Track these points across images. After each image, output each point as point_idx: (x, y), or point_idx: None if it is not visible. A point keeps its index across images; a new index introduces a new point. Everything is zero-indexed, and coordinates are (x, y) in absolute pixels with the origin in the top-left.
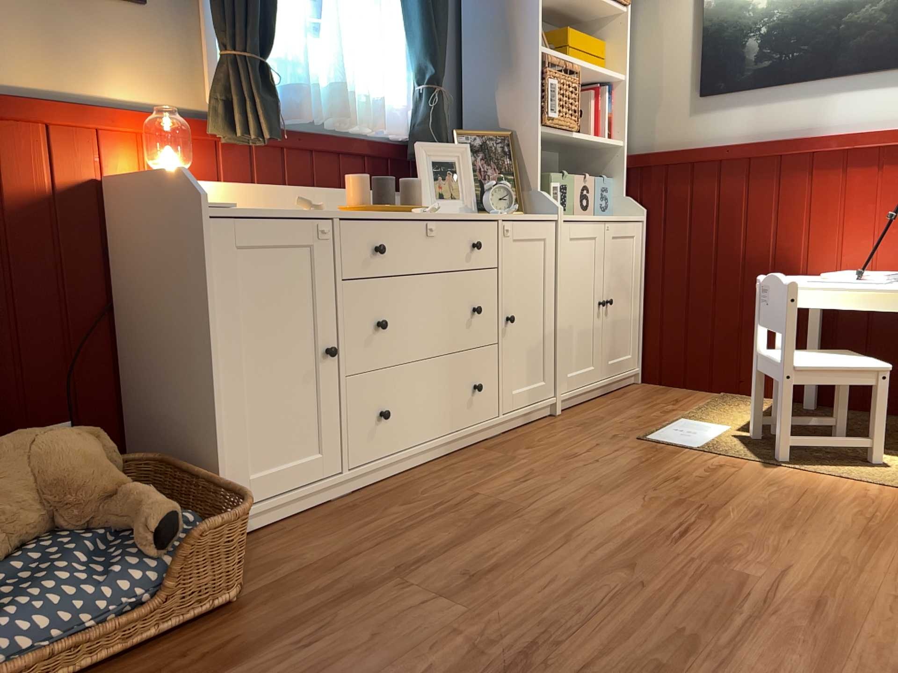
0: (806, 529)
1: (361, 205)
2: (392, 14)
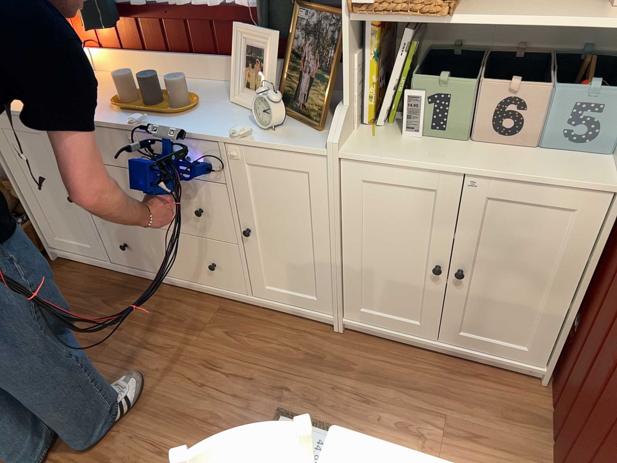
0: None
1: (121, 104)
2: None
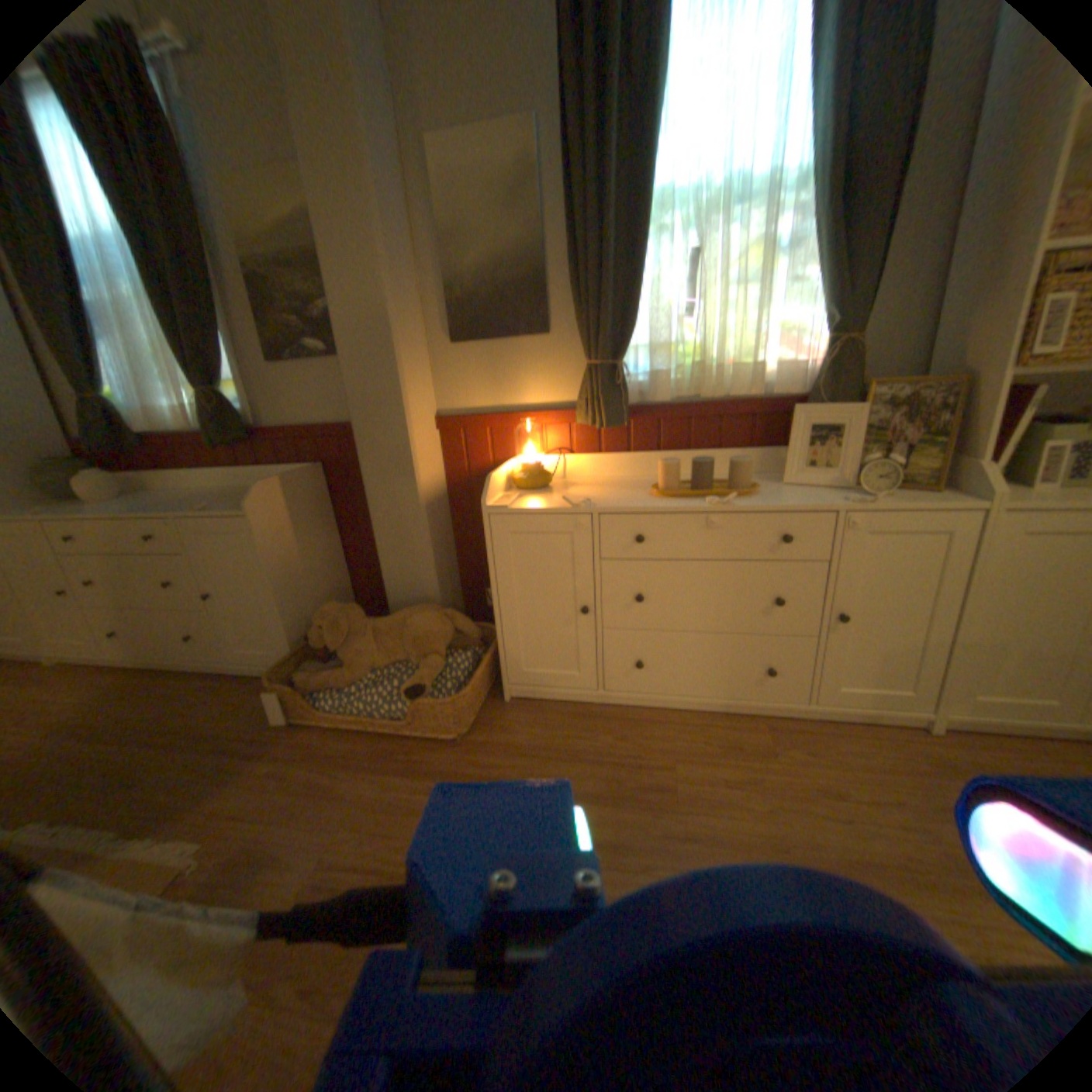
0: None
1: (662, 490)
2: (807, 255)
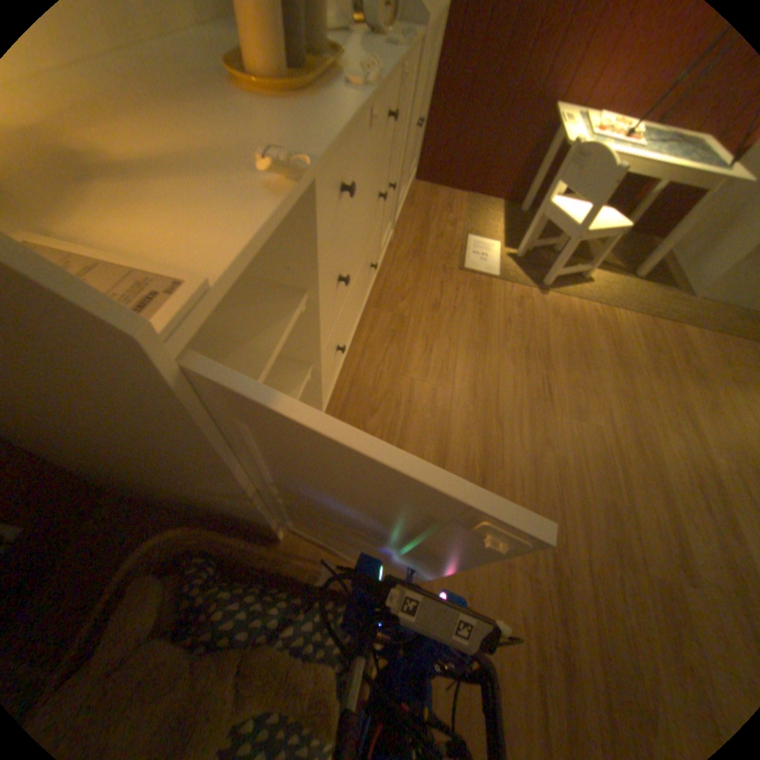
0: (594, 365)
1: (283, 76)
2: None
